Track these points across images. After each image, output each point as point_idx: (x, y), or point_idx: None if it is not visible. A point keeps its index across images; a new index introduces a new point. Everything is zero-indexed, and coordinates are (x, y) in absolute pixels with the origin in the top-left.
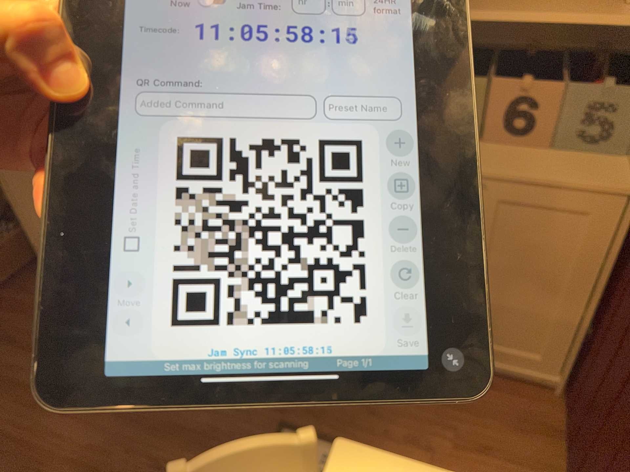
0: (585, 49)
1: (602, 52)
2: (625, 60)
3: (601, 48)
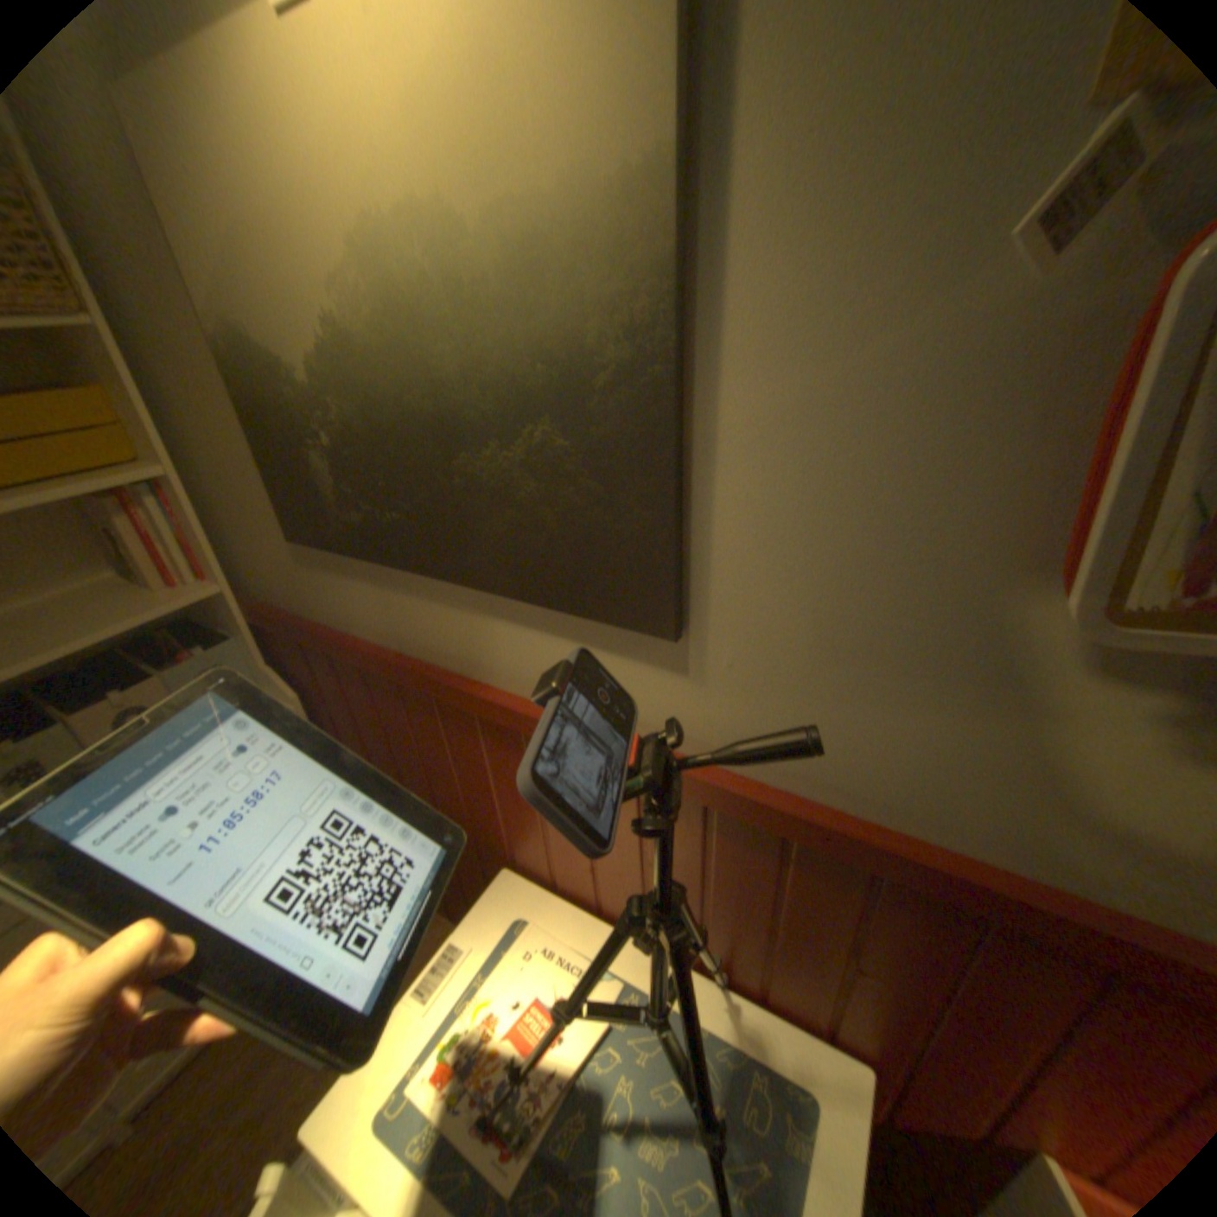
0: (132, 640)
1: (152, 634)
2: (183, 631)
3: (148, 632)
